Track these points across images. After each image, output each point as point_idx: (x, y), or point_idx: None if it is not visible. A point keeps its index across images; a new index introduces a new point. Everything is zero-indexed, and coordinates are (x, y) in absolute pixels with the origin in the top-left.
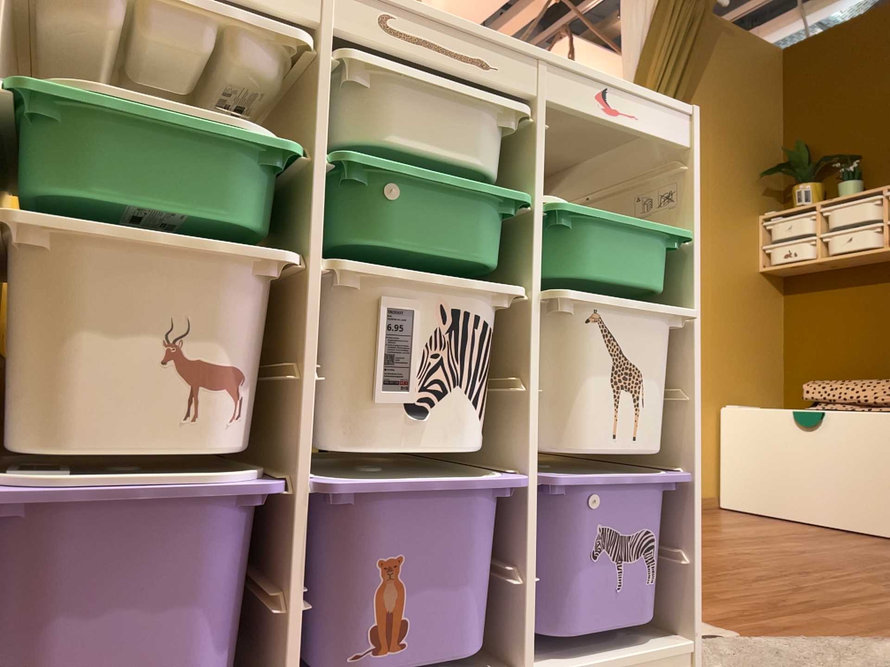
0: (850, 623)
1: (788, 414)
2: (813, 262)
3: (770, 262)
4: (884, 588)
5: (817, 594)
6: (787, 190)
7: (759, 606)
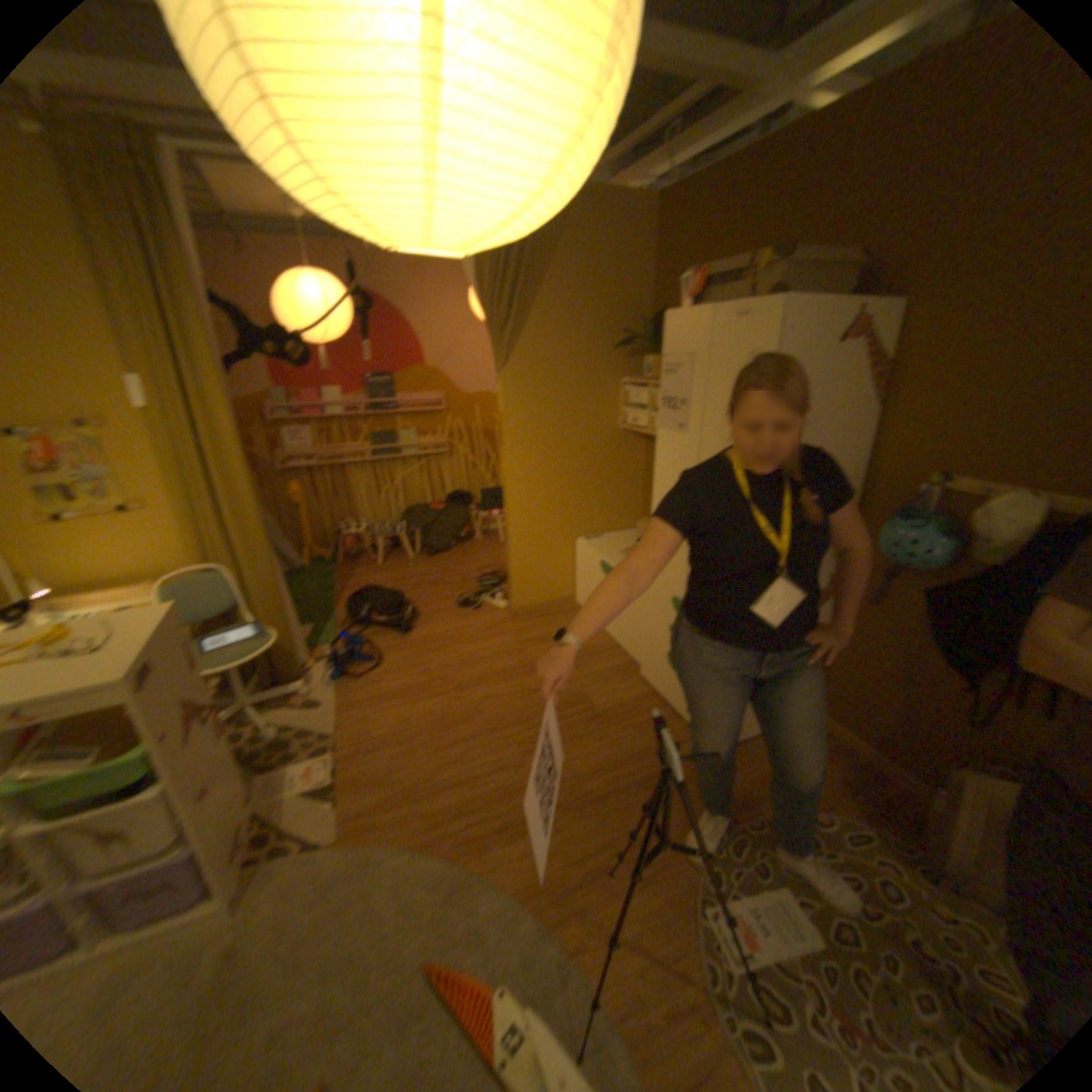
0: (419, 829)
1: (598, 566)
2: (647, 434)
3: (629, 423)
4: (513, 766)
5: (455, 779)
6: (644, 359)
7: (394, 802)
